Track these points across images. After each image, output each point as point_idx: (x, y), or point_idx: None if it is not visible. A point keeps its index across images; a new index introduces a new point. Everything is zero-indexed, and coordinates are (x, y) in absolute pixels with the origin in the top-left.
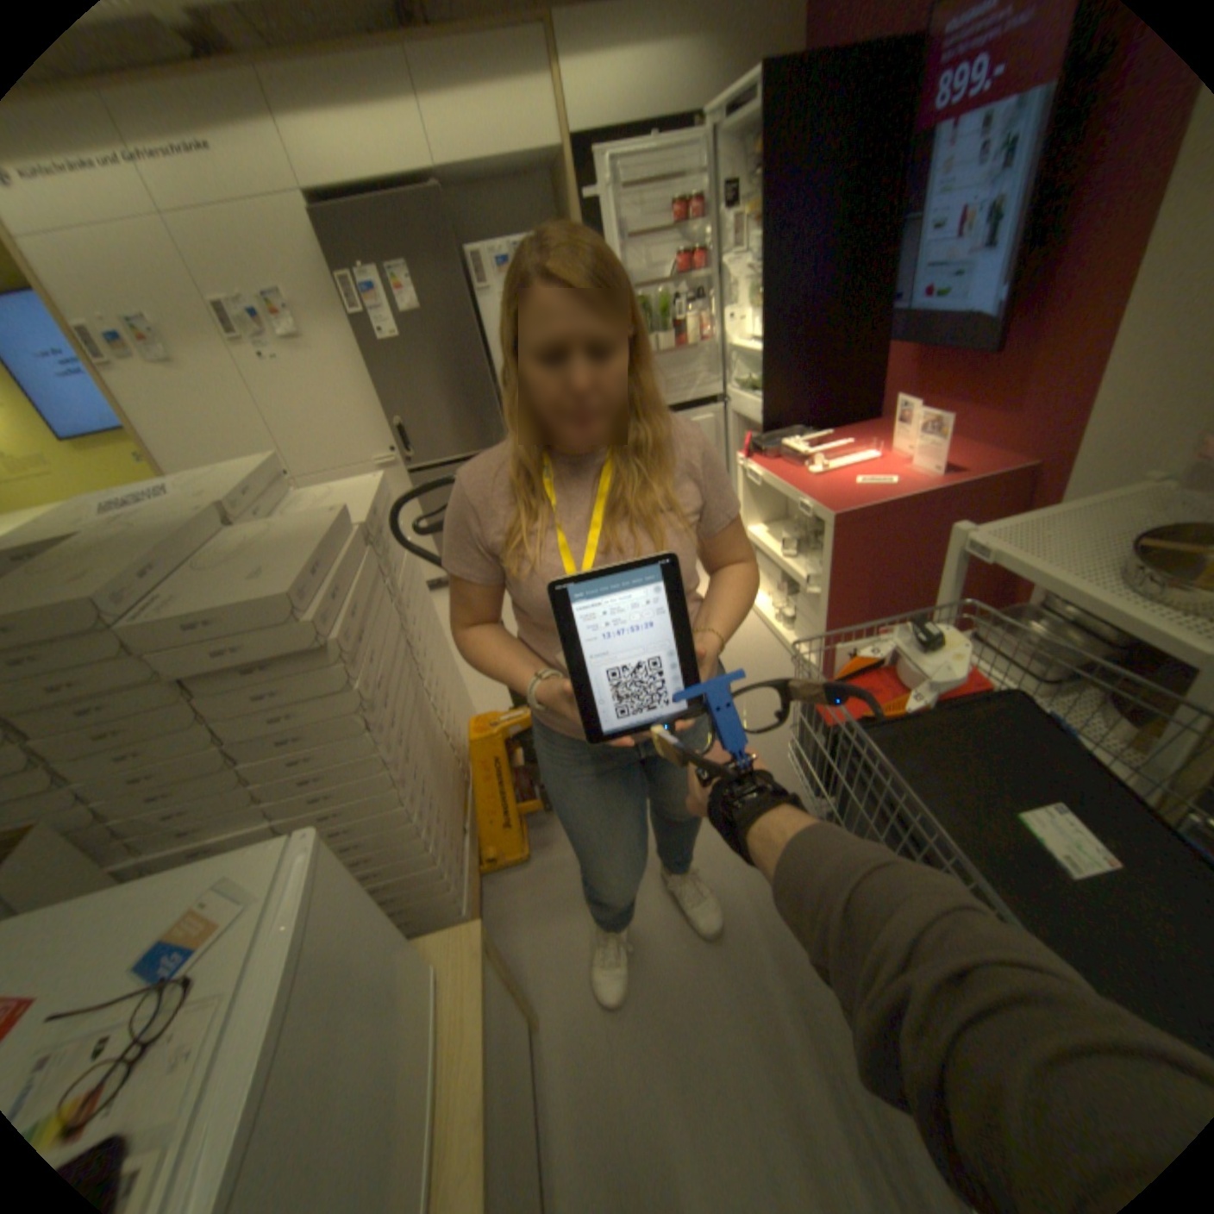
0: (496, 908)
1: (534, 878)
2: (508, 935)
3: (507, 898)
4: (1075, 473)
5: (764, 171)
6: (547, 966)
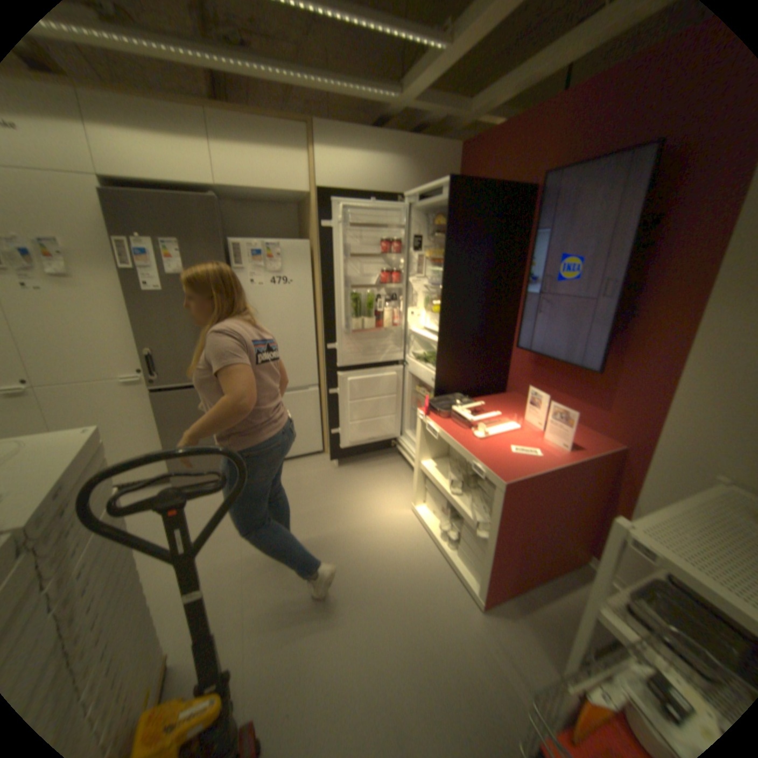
0: None
1: None
2: None
3: None
4: (655, 460)
5: (446, 234)
6: None
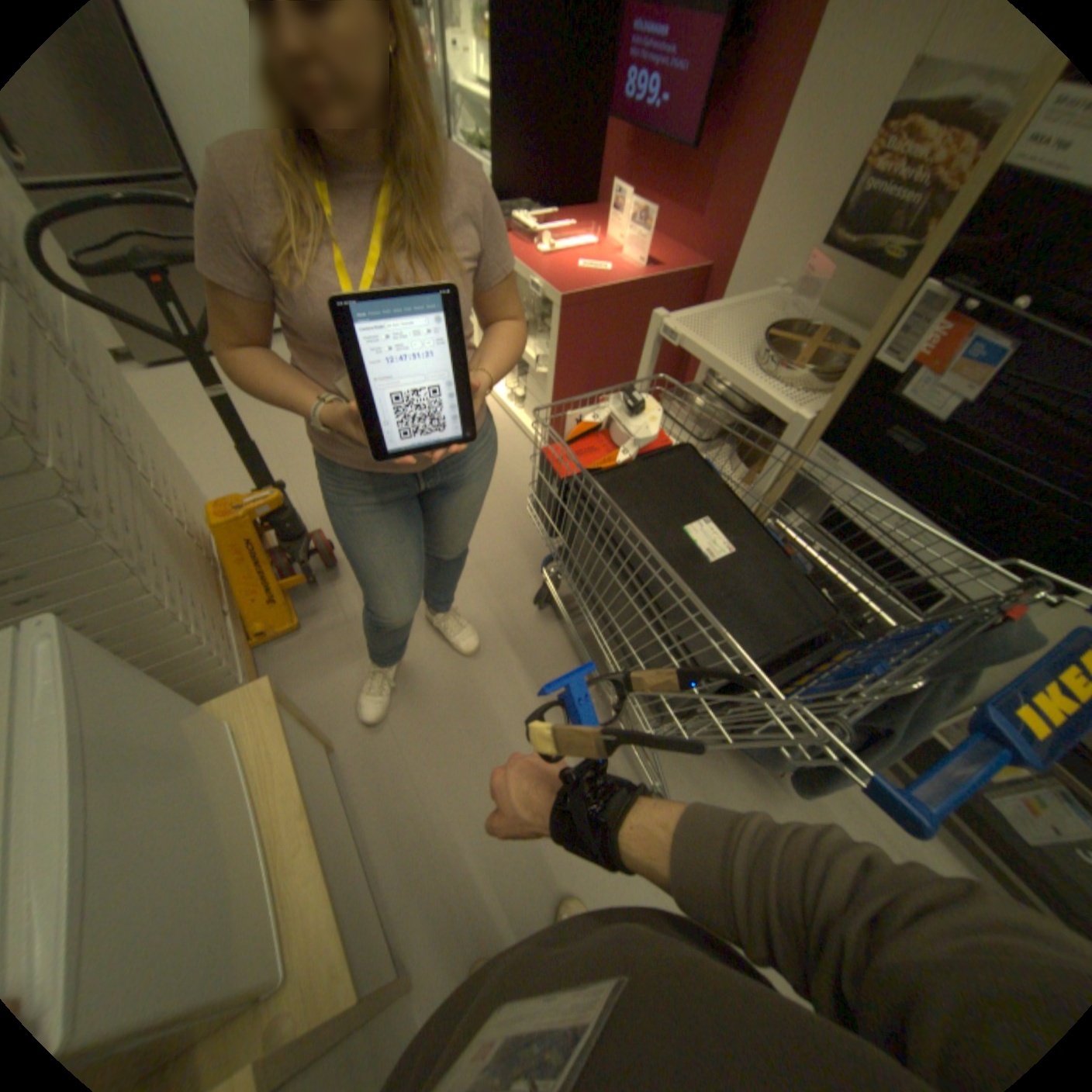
0: (273, 671)
1: (308, 640)
2: (290, 689)
3: (284, 661)
4: (734, 275)
5: None
6: (333, 703)
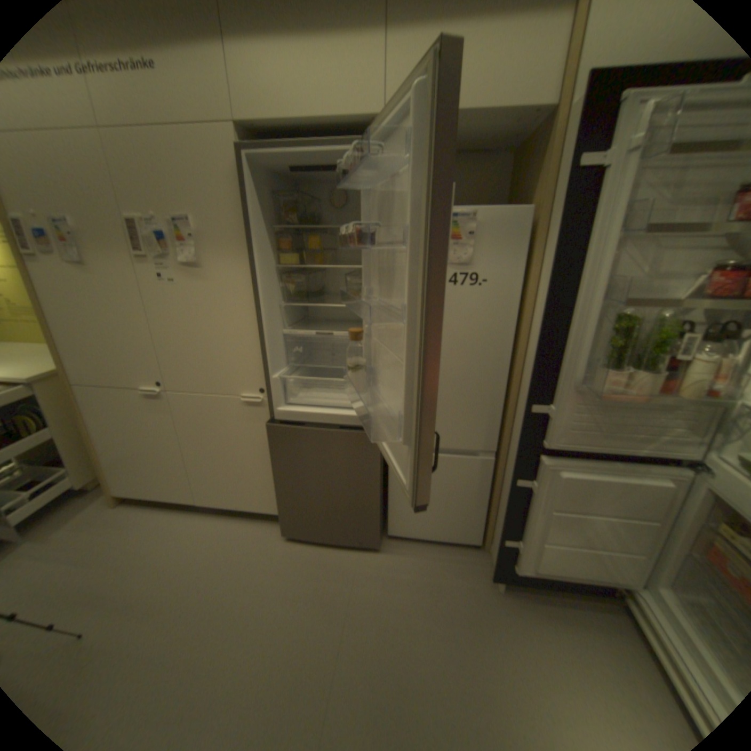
0: None
1: None
2: None
3: None
4: None
5: None
6: None
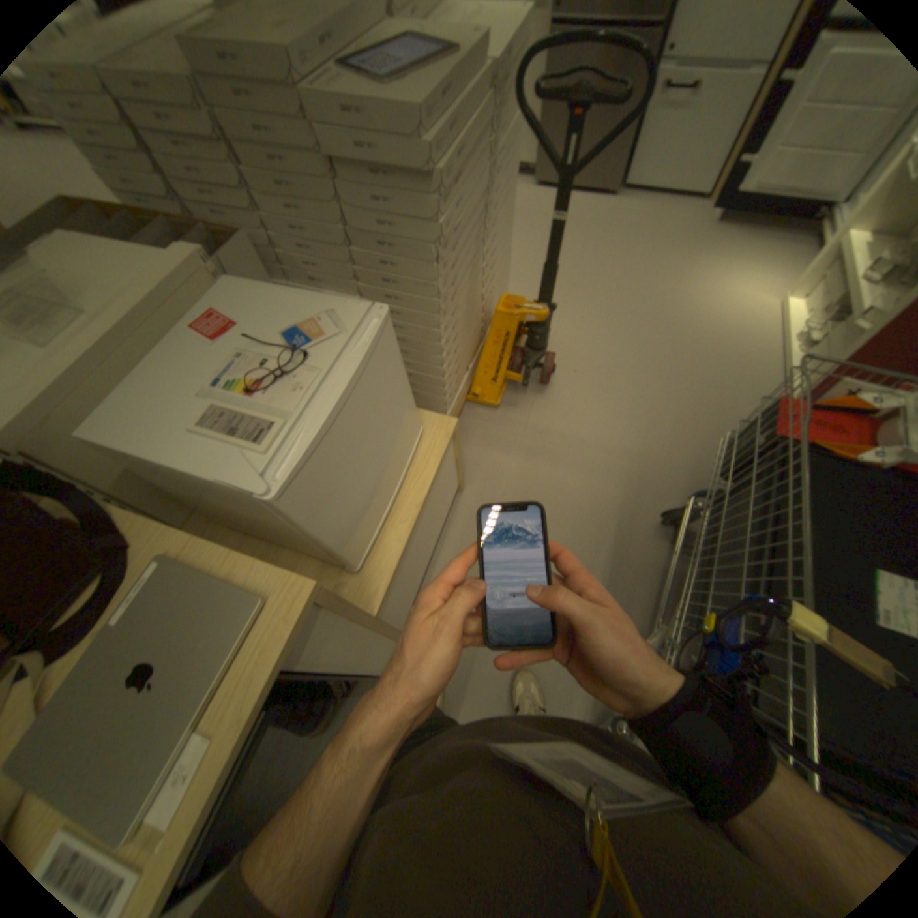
0: (468, 423)
1: (498, 420)
2: (468, 441)
3: (477, 422)
4: None
5: None
6: (482, 468)
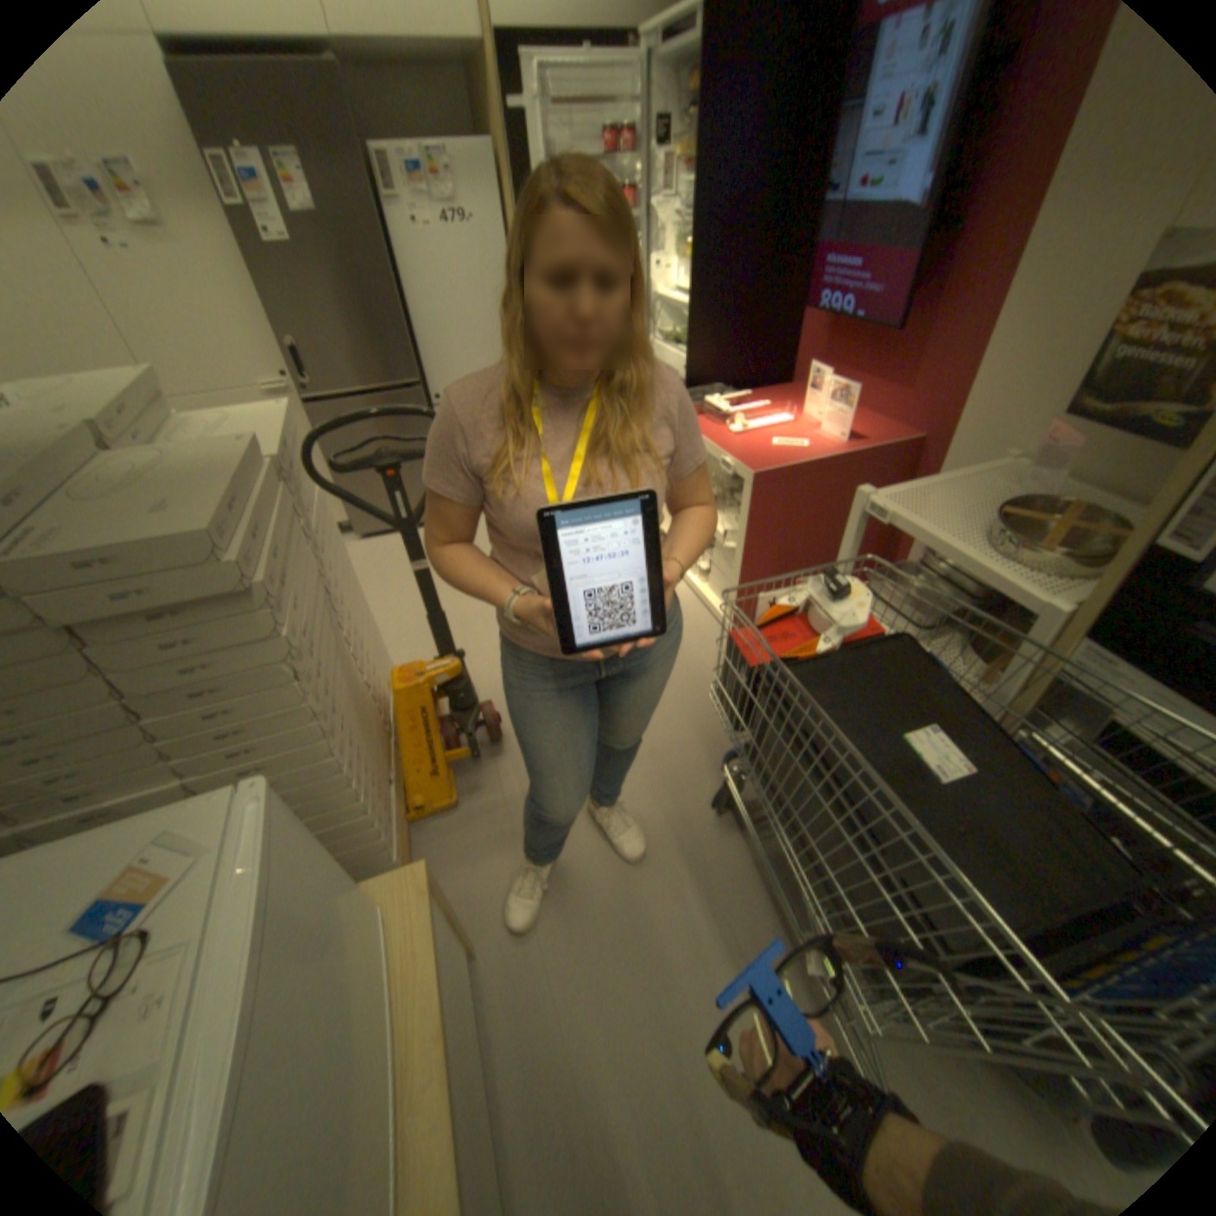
0: (425, 852)
1: (464, 821)
2: (439, 876)
3: (437, 842)
4: (953, 446)
5: (700, 110)
6: (480, 900)
